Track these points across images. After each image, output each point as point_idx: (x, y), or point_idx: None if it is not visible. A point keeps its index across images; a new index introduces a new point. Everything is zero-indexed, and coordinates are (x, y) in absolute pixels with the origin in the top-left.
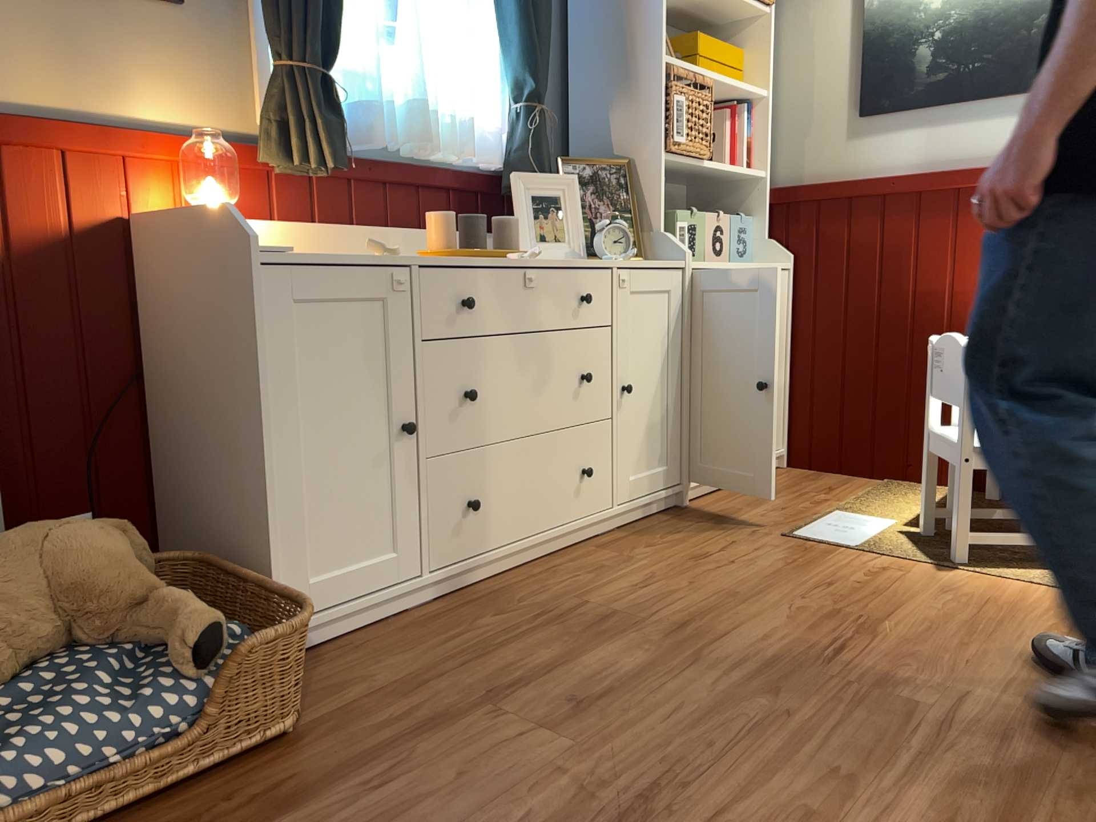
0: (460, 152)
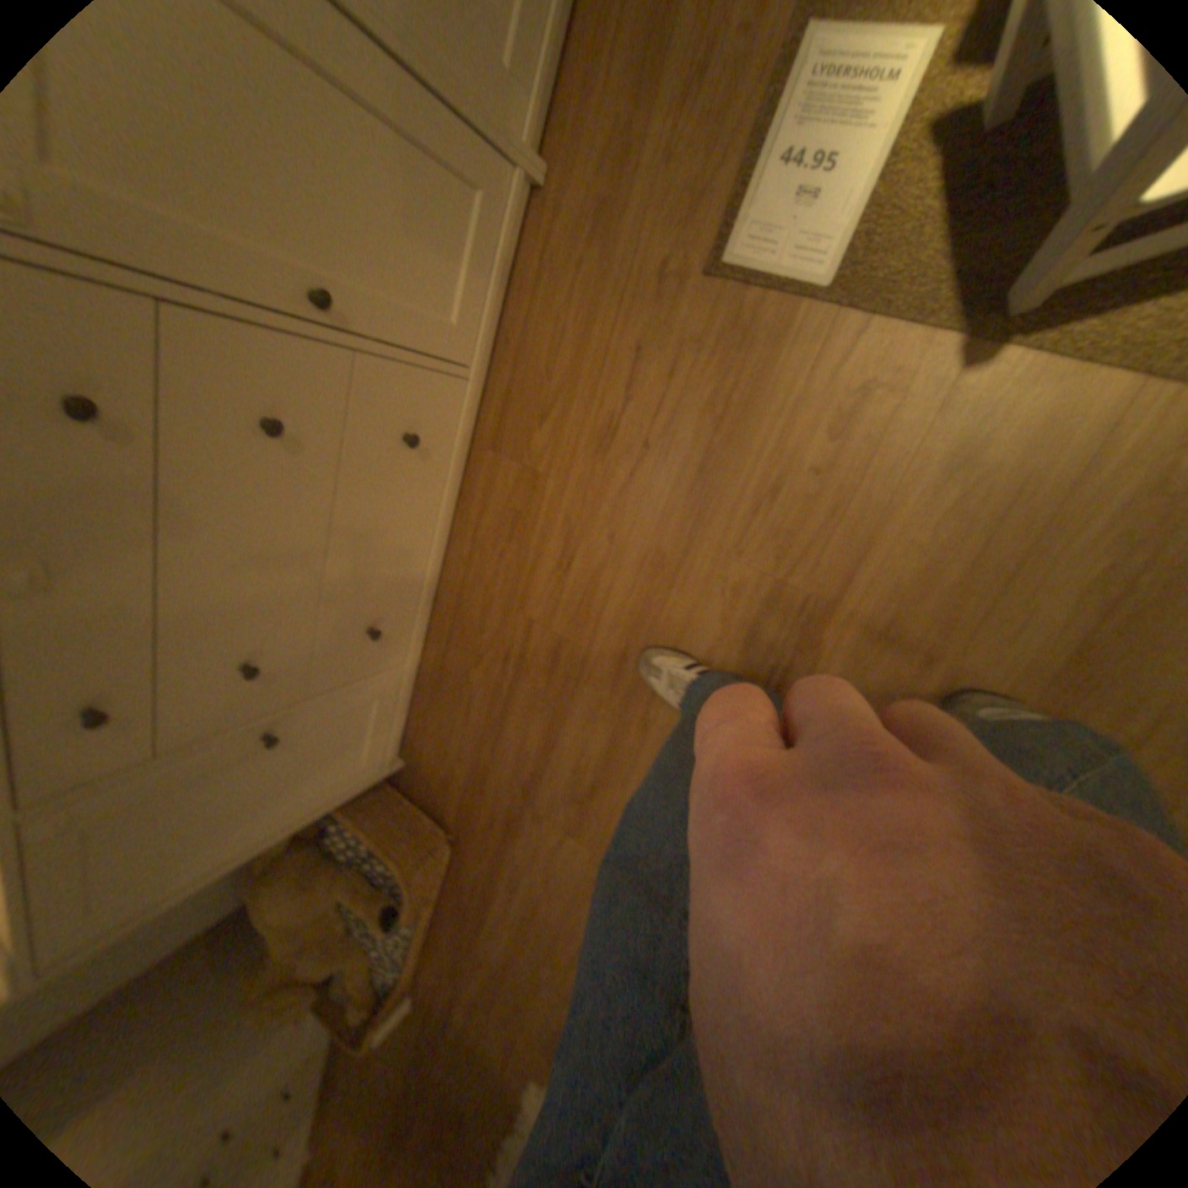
0: None
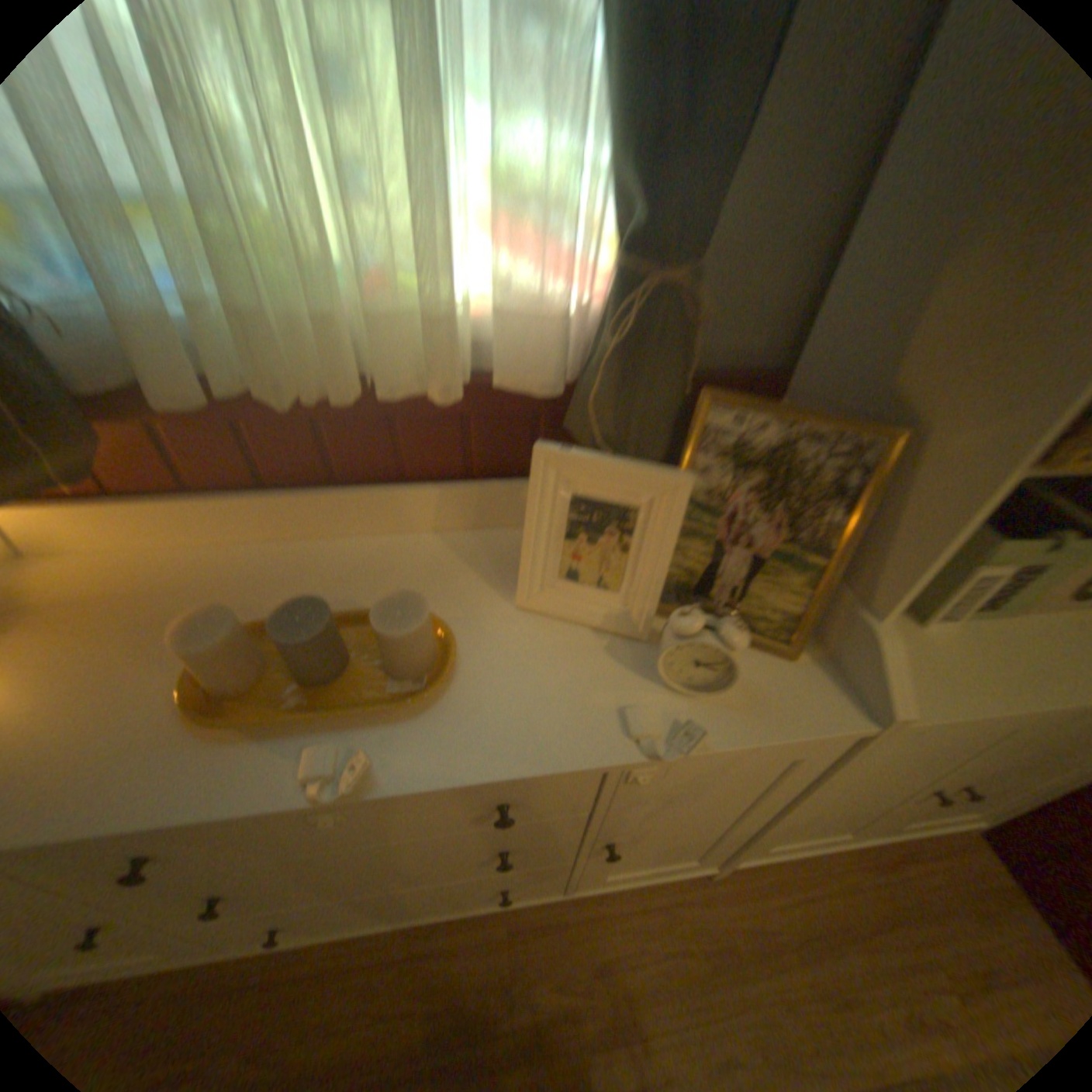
0: (426, 379)
